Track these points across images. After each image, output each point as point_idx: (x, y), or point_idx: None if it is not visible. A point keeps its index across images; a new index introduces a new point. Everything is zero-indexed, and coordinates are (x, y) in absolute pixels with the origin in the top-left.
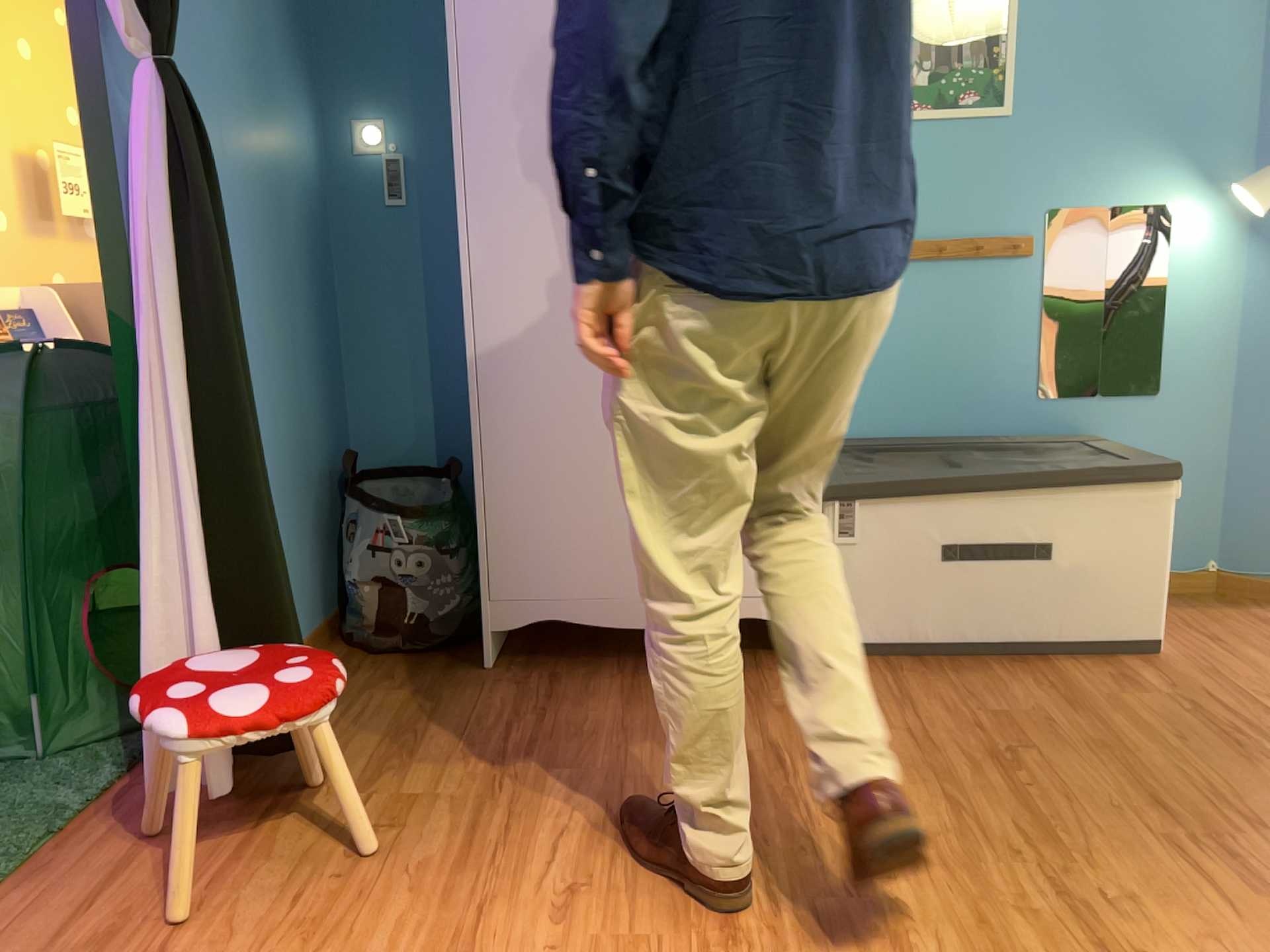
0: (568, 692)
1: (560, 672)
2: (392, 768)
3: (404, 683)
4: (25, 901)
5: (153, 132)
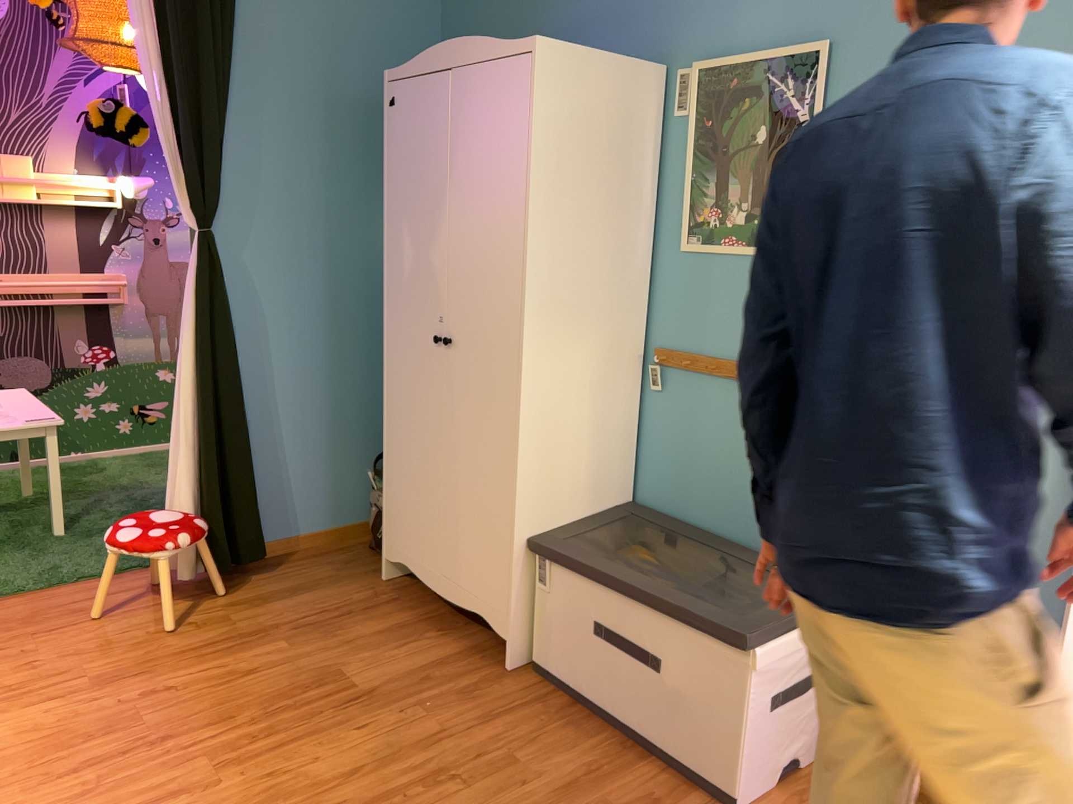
0: (378, 611)
1: (400, 600)
2: (250, 605)
3: (341, 569)
4: (92, 588)
5: (192, 266)
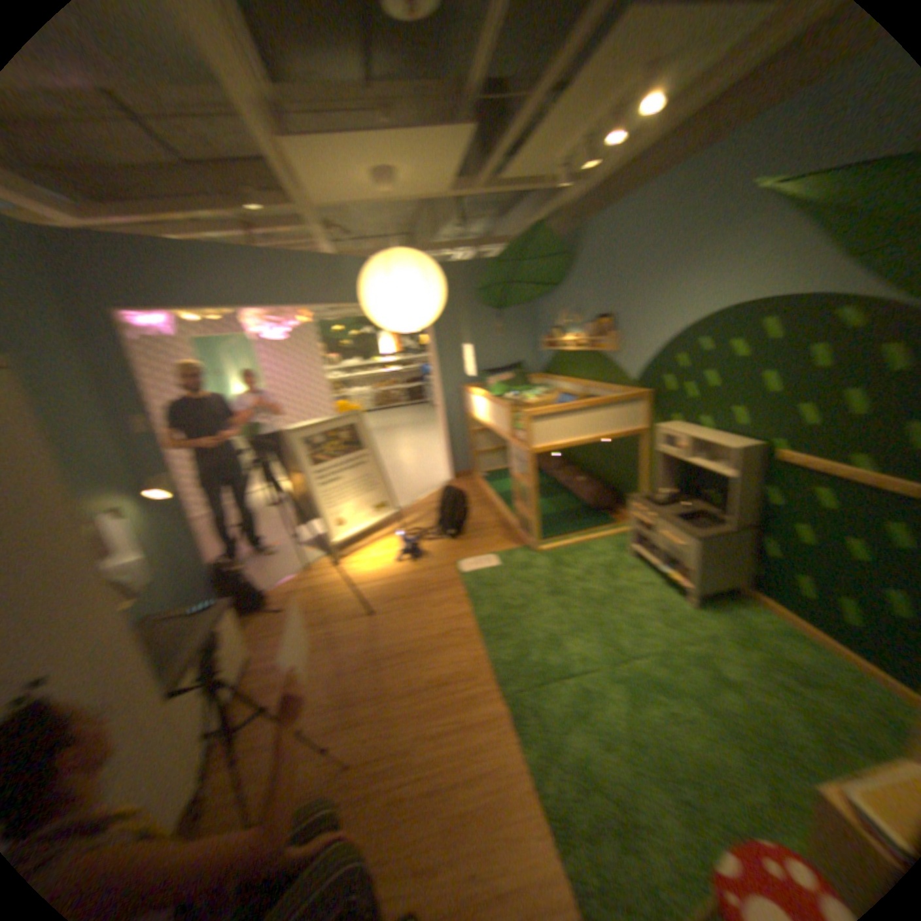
0: None
1: None
2: None
3: None
4: None
5: None
